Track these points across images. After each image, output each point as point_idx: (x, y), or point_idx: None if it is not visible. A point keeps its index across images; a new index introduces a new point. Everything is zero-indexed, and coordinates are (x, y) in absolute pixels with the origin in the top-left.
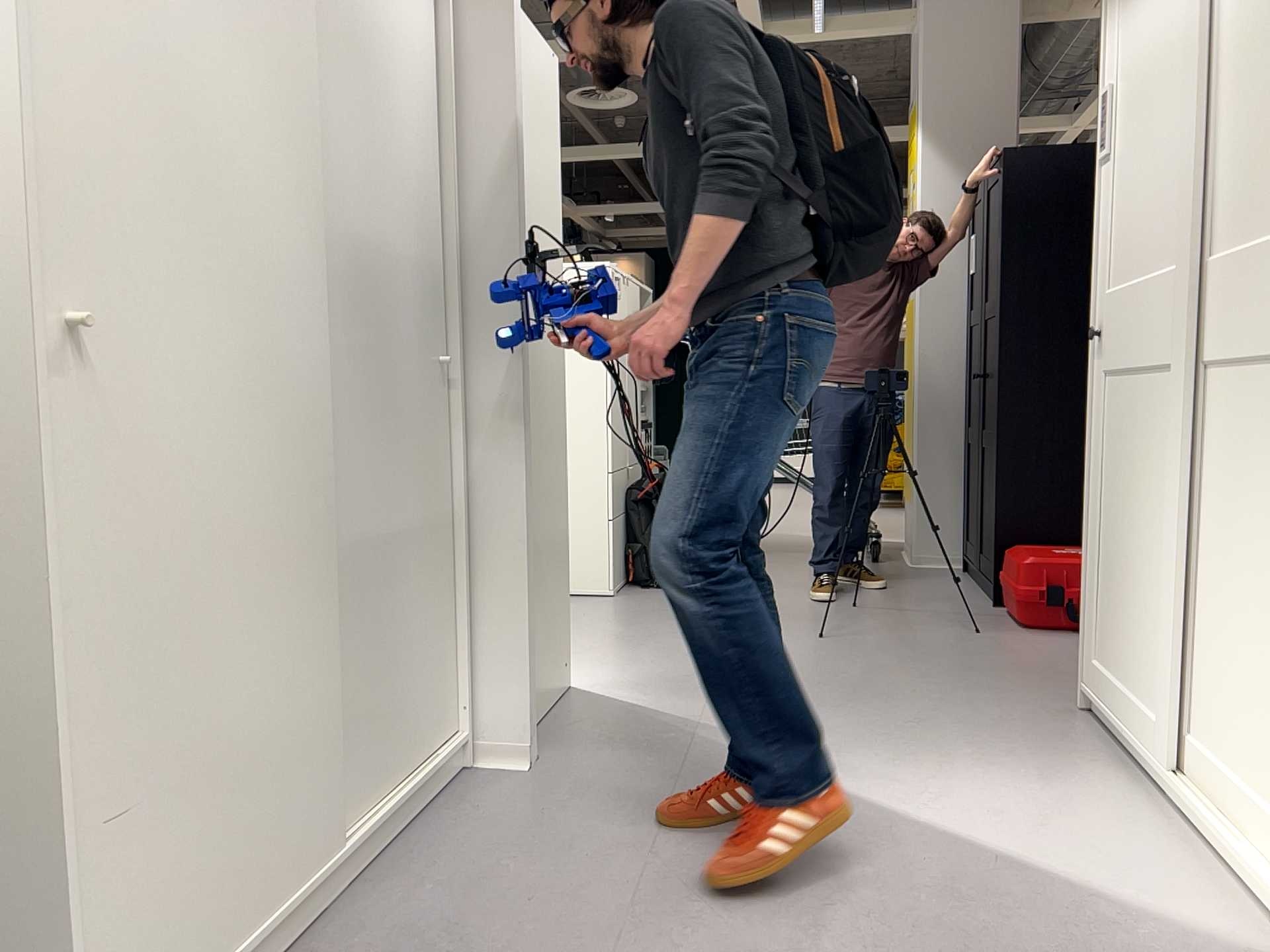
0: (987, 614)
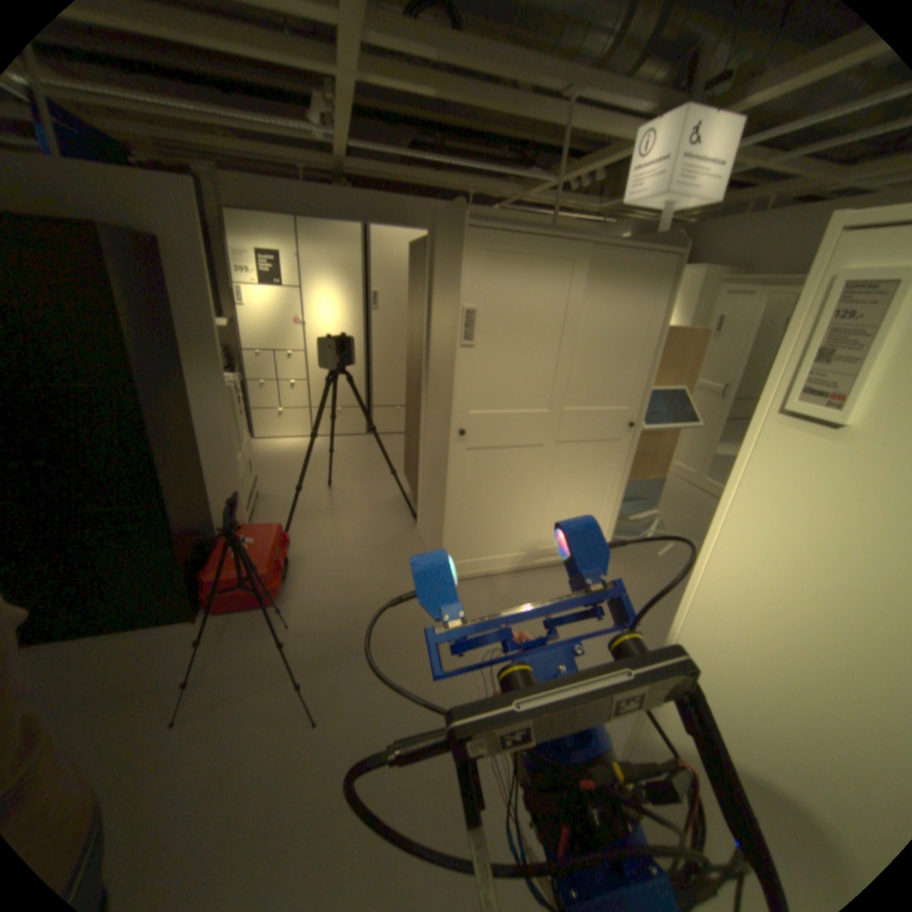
0: (226, 625)
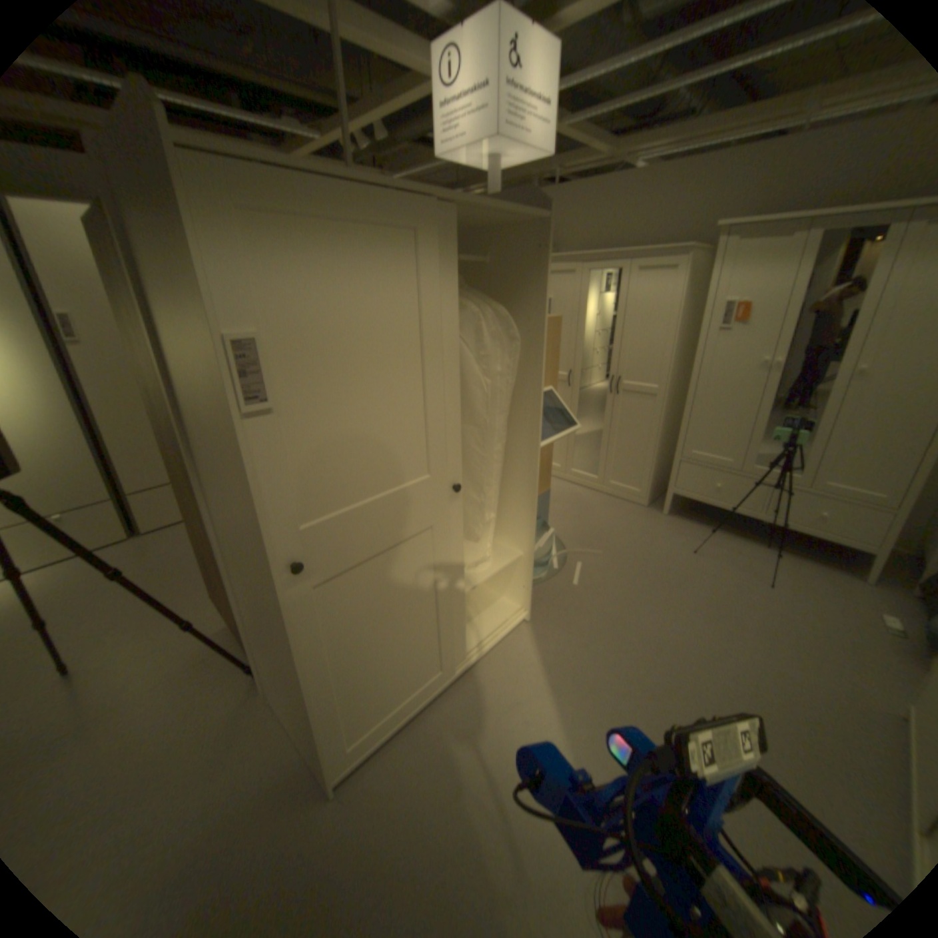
0: None
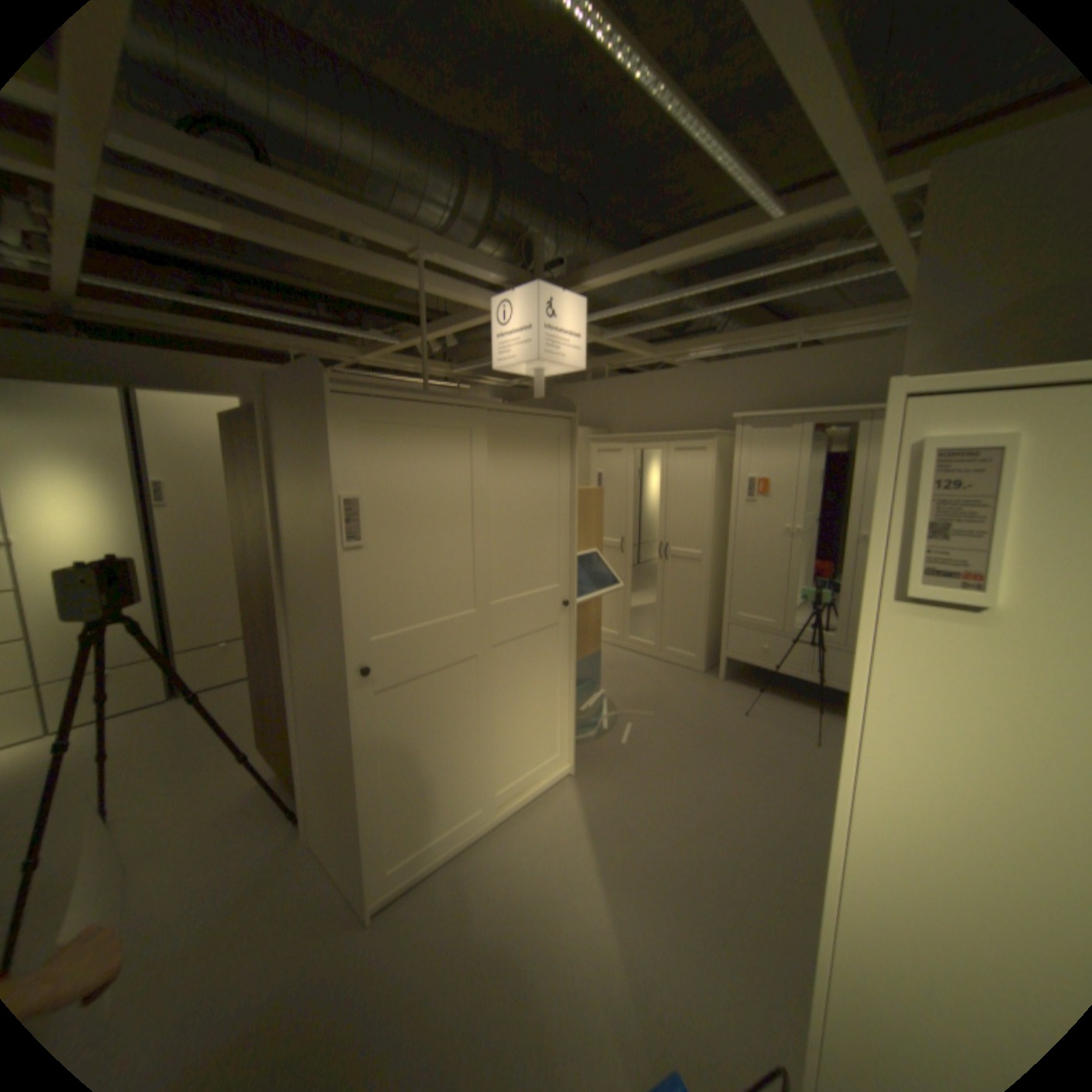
0: None
